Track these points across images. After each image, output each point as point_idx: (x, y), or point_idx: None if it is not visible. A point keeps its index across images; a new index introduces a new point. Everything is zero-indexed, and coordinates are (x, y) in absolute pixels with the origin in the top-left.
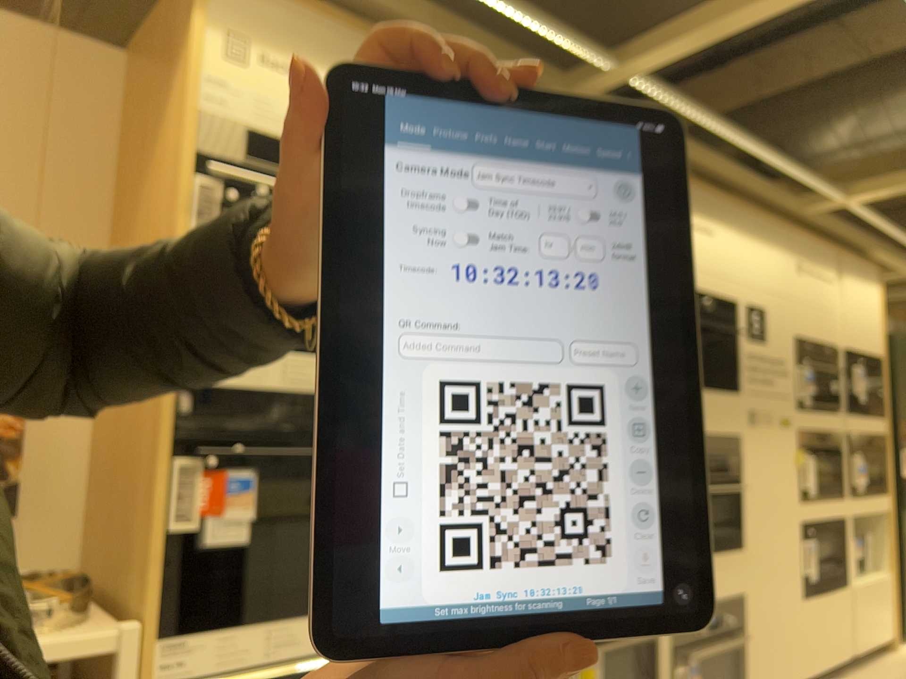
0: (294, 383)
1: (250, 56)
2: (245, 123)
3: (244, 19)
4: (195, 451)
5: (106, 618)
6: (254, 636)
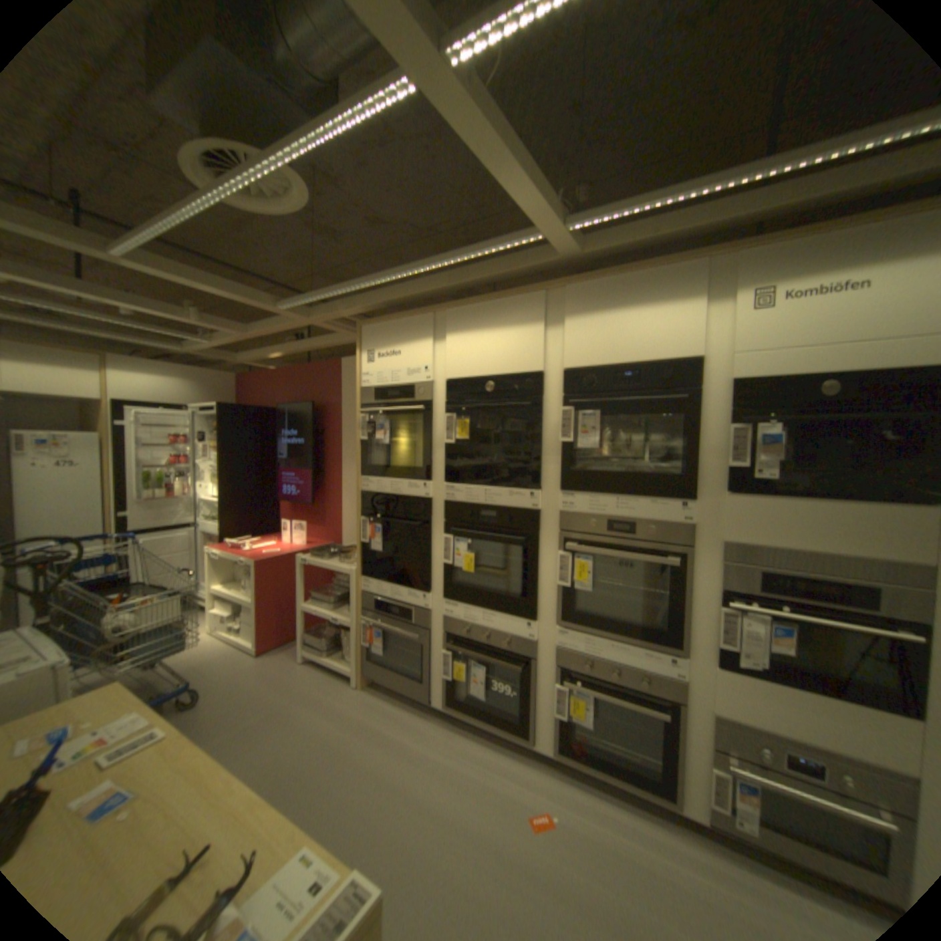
0: (392, 493)
1: (370, 355)
2: (370, 386)
3: (367, 340)
4: (367, 518)
5: (352, 568)
6: (384, 591)
